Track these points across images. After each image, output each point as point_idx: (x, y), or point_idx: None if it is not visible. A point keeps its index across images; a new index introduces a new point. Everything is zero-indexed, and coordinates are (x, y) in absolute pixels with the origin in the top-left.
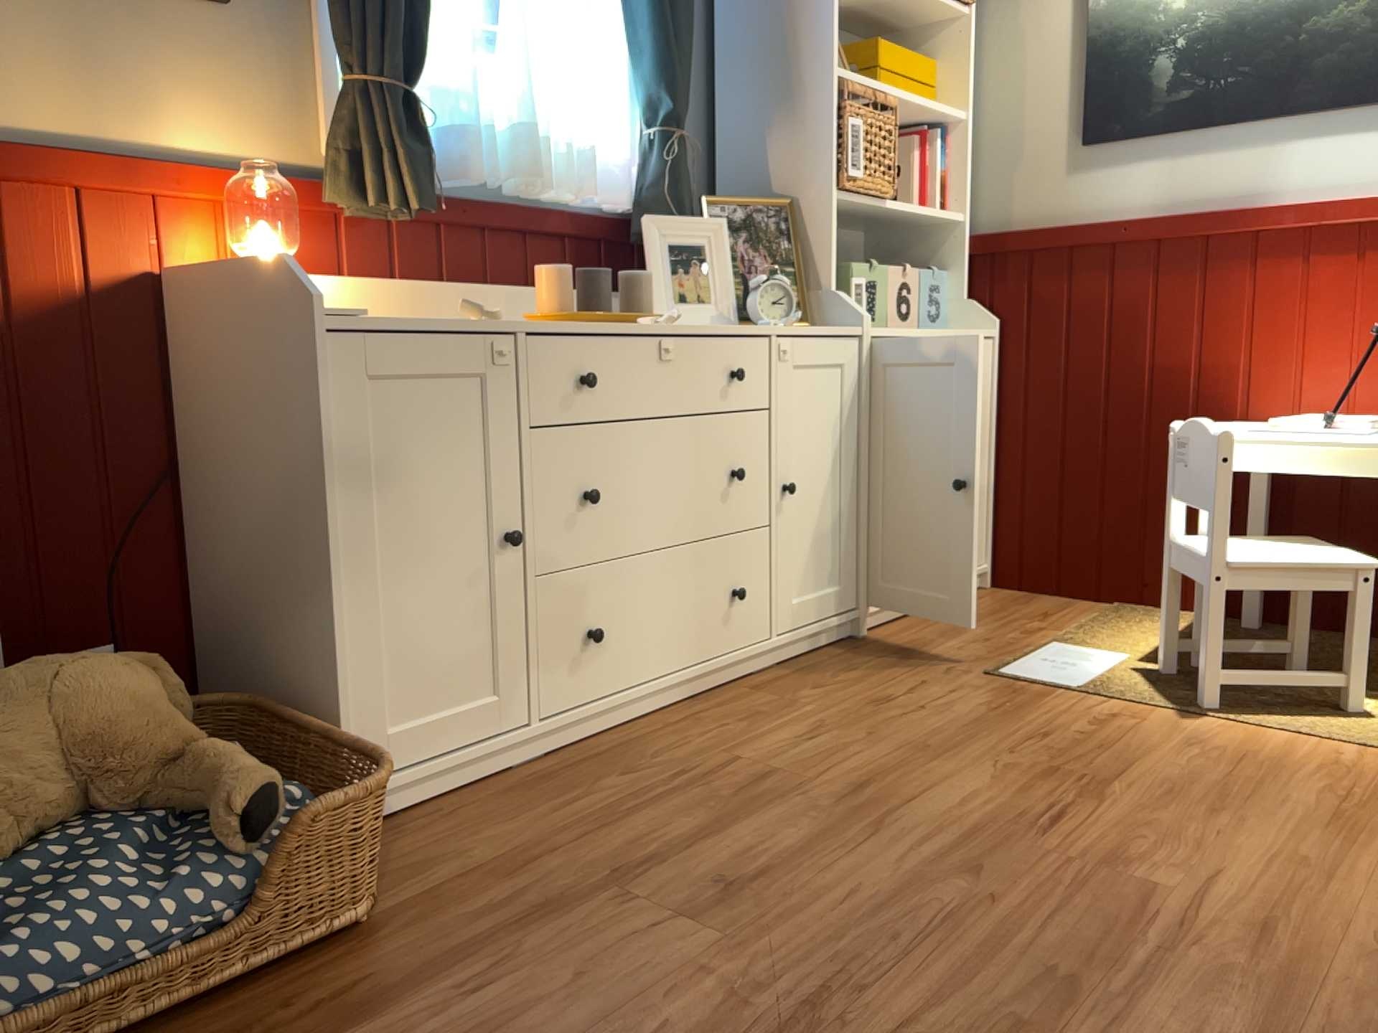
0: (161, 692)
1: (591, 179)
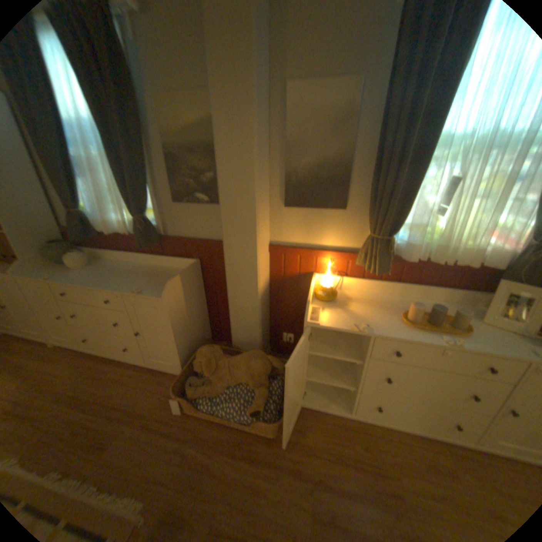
0: (269, 369)
1: (489, 253)
